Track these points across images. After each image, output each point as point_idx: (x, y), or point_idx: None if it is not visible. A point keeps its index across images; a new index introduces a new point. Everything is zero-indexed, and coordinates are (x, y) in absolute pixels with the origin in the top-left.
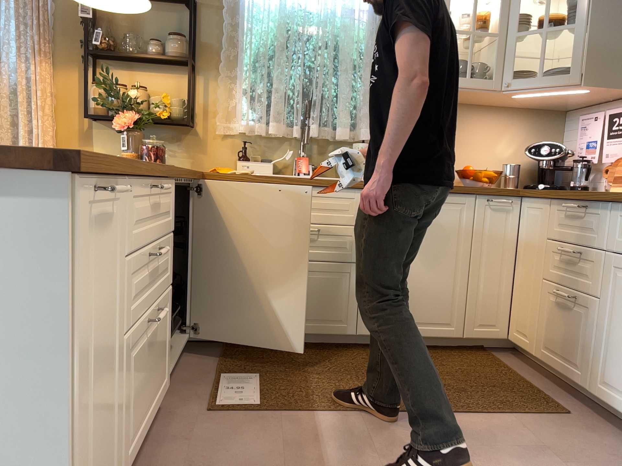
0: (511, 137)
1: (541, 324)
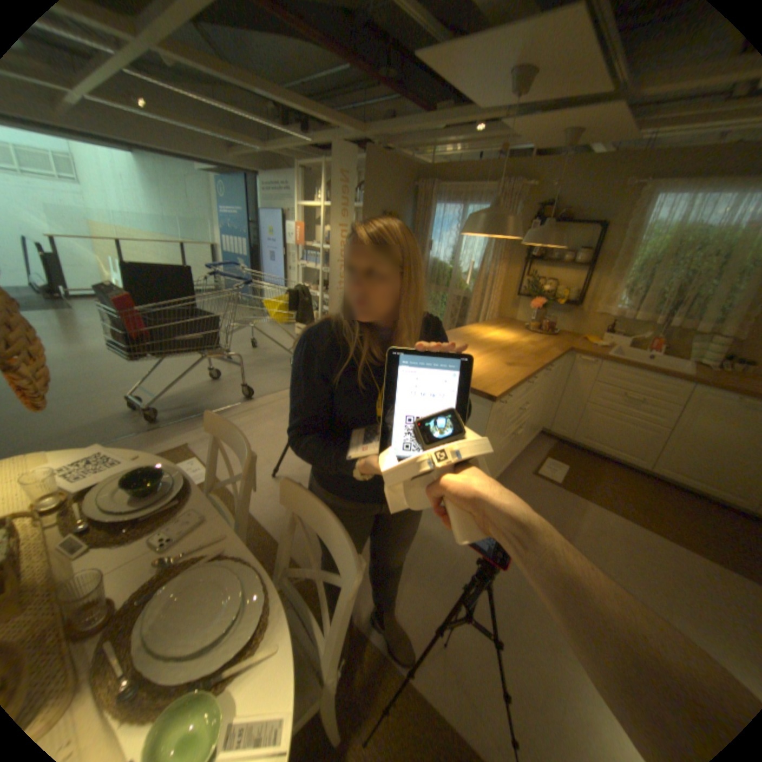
0: None
1: None
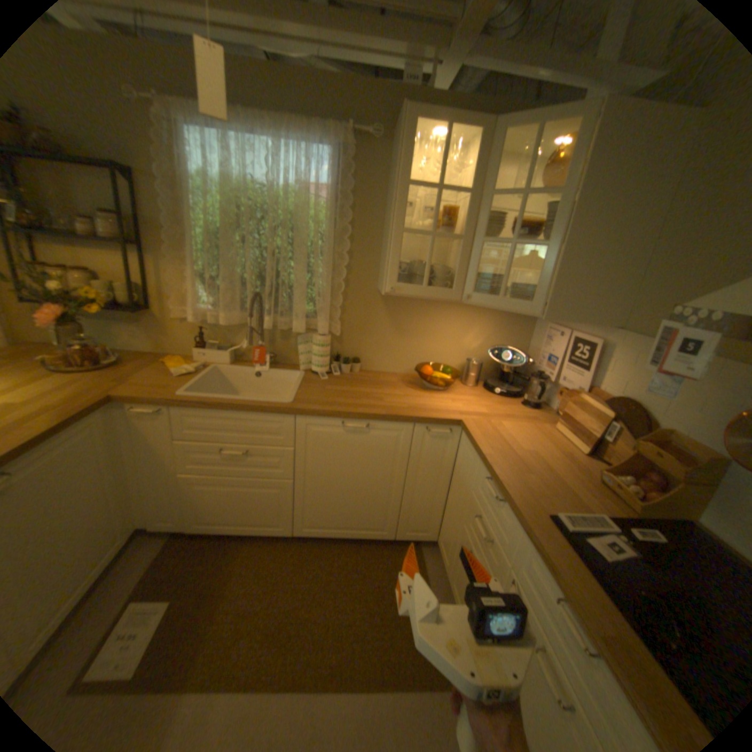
0: (479, 330)
1: (457, 562)
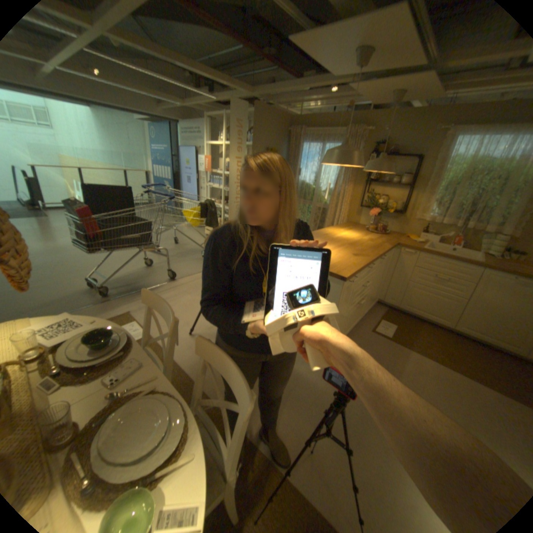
0: None
1: None
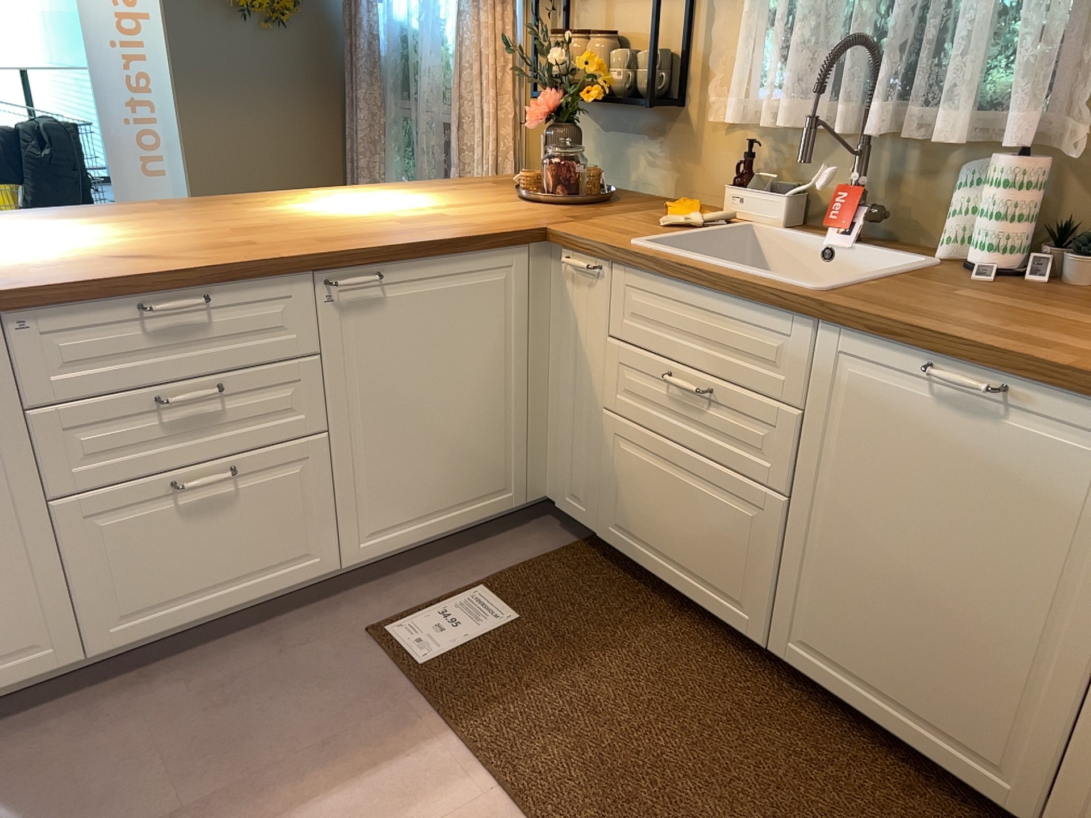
0: None
1: None
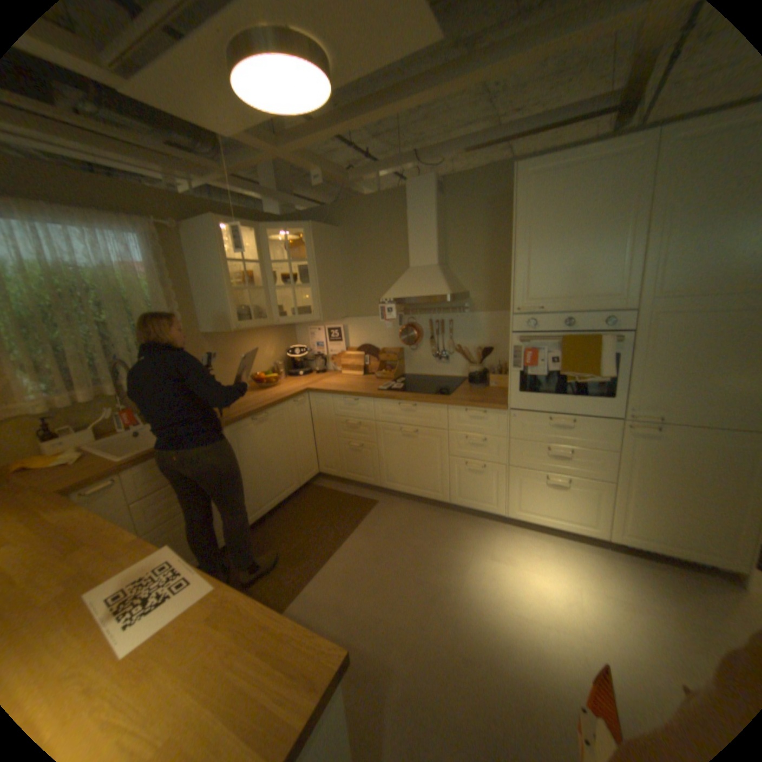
0: (270, 344)
1: (342, 461)
